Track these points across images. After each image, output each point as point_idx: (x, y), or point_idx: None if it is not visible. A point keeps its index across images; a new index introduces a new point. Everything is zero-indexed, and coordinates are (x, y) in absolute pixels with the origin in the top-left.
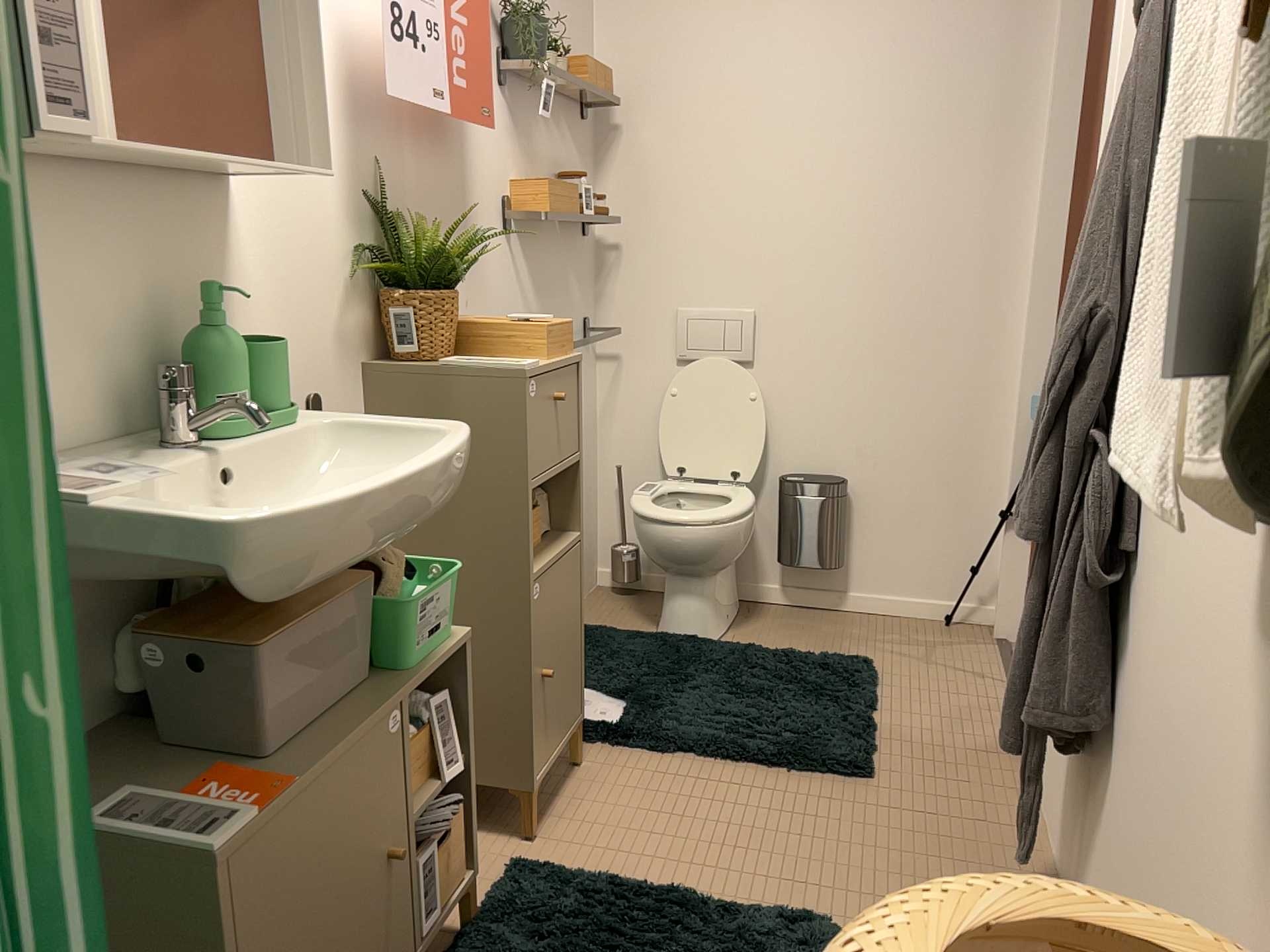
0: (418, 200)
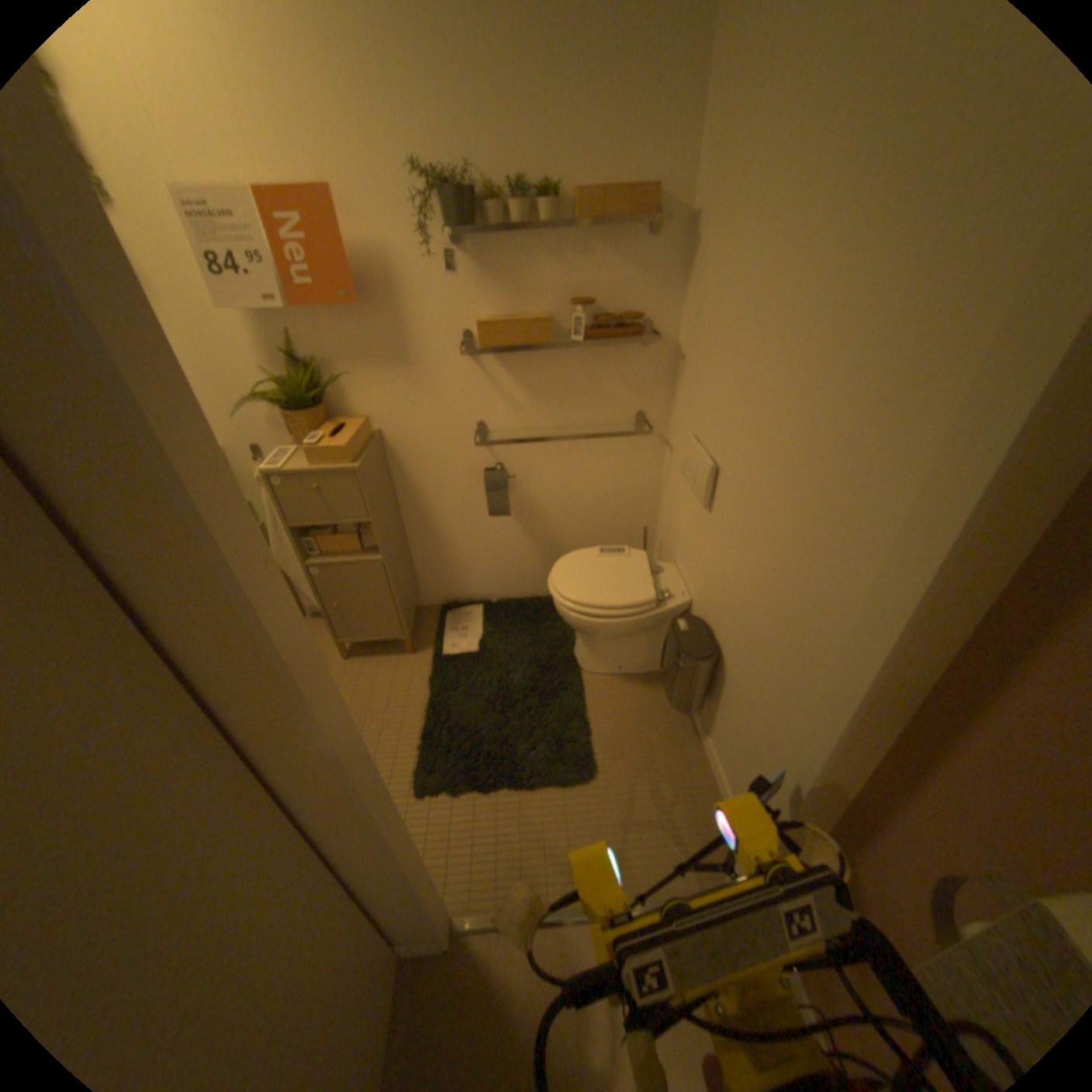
0: (336, 346)
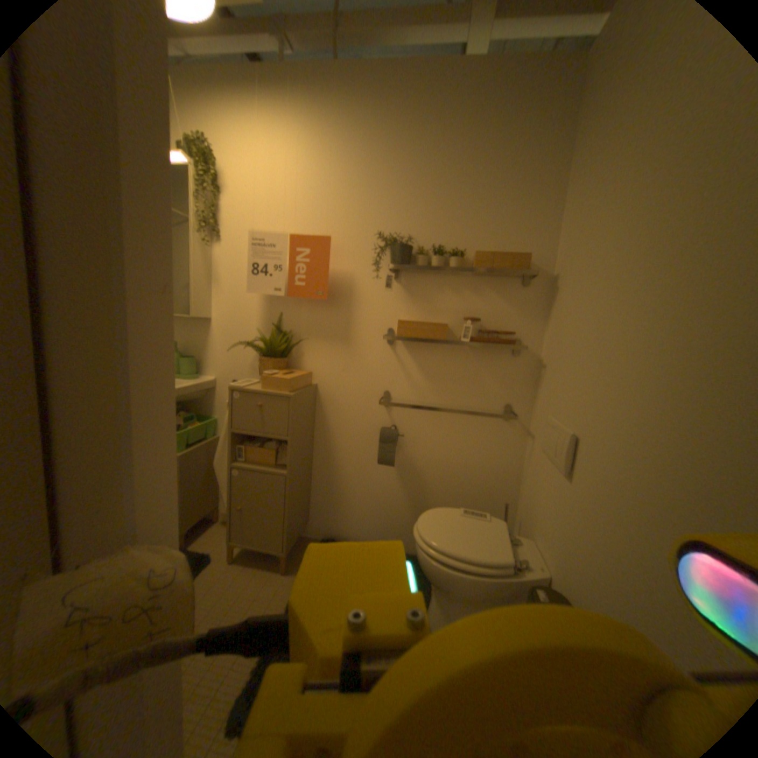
0: (307, 325)
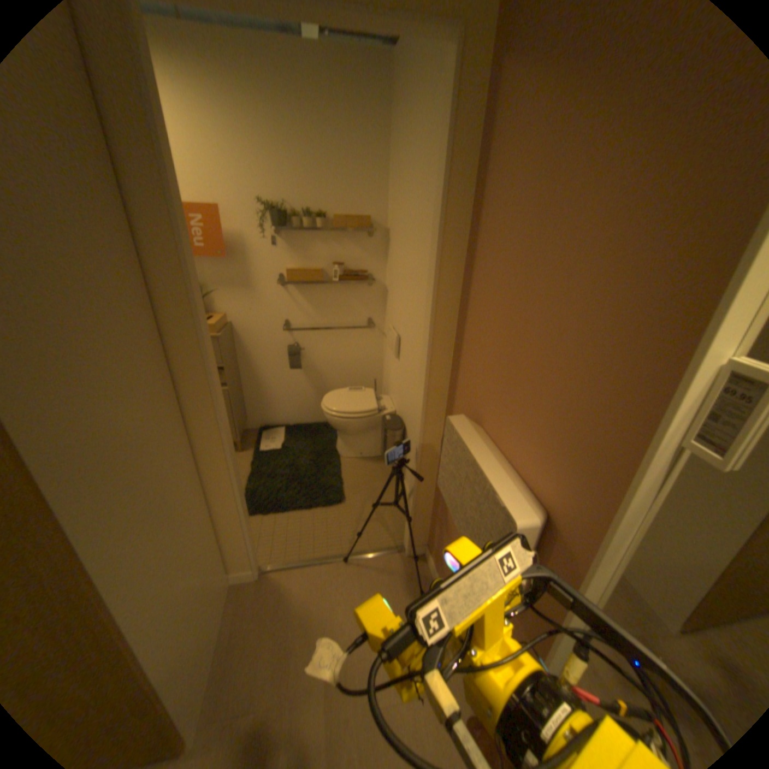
0: (212, 278)
